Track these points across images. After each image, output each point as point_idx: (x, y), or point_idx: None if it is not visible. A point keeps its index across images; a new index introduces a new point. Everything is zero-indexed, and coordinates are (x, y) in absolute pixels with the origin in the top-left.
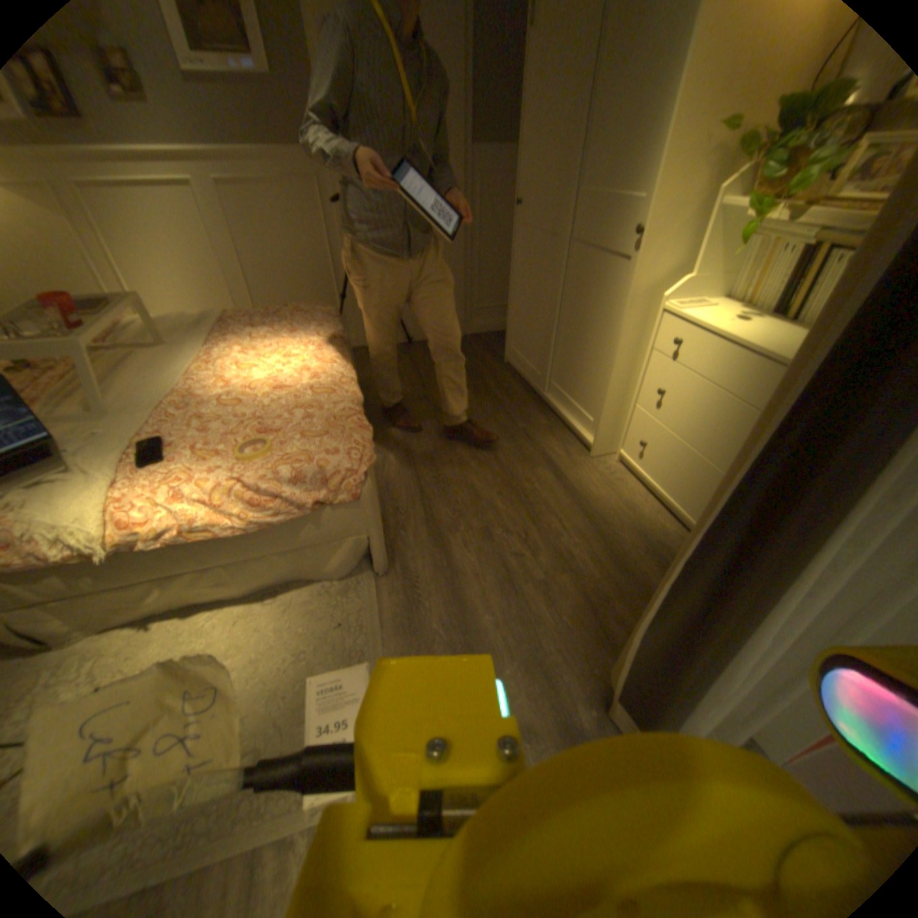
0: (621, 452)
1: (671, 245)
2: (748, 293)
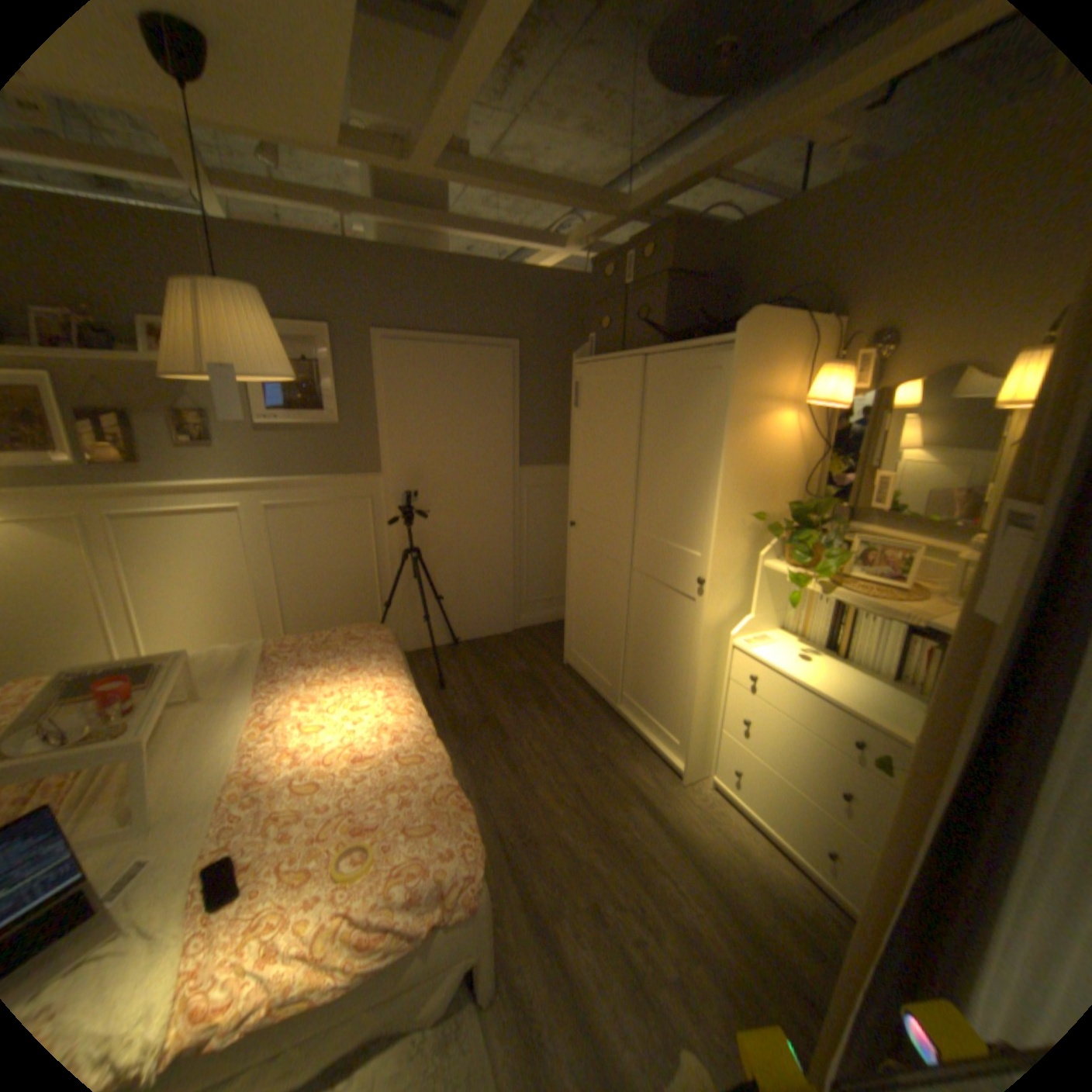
0: (712, 776)
1: (729, 593)
2: (799, 628)
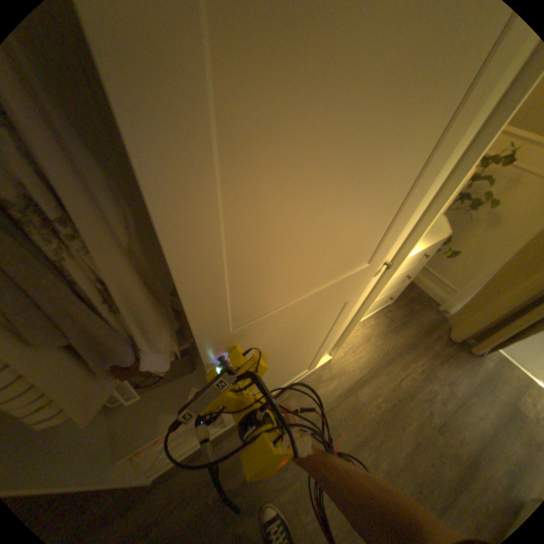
0: None
1: None
2: None
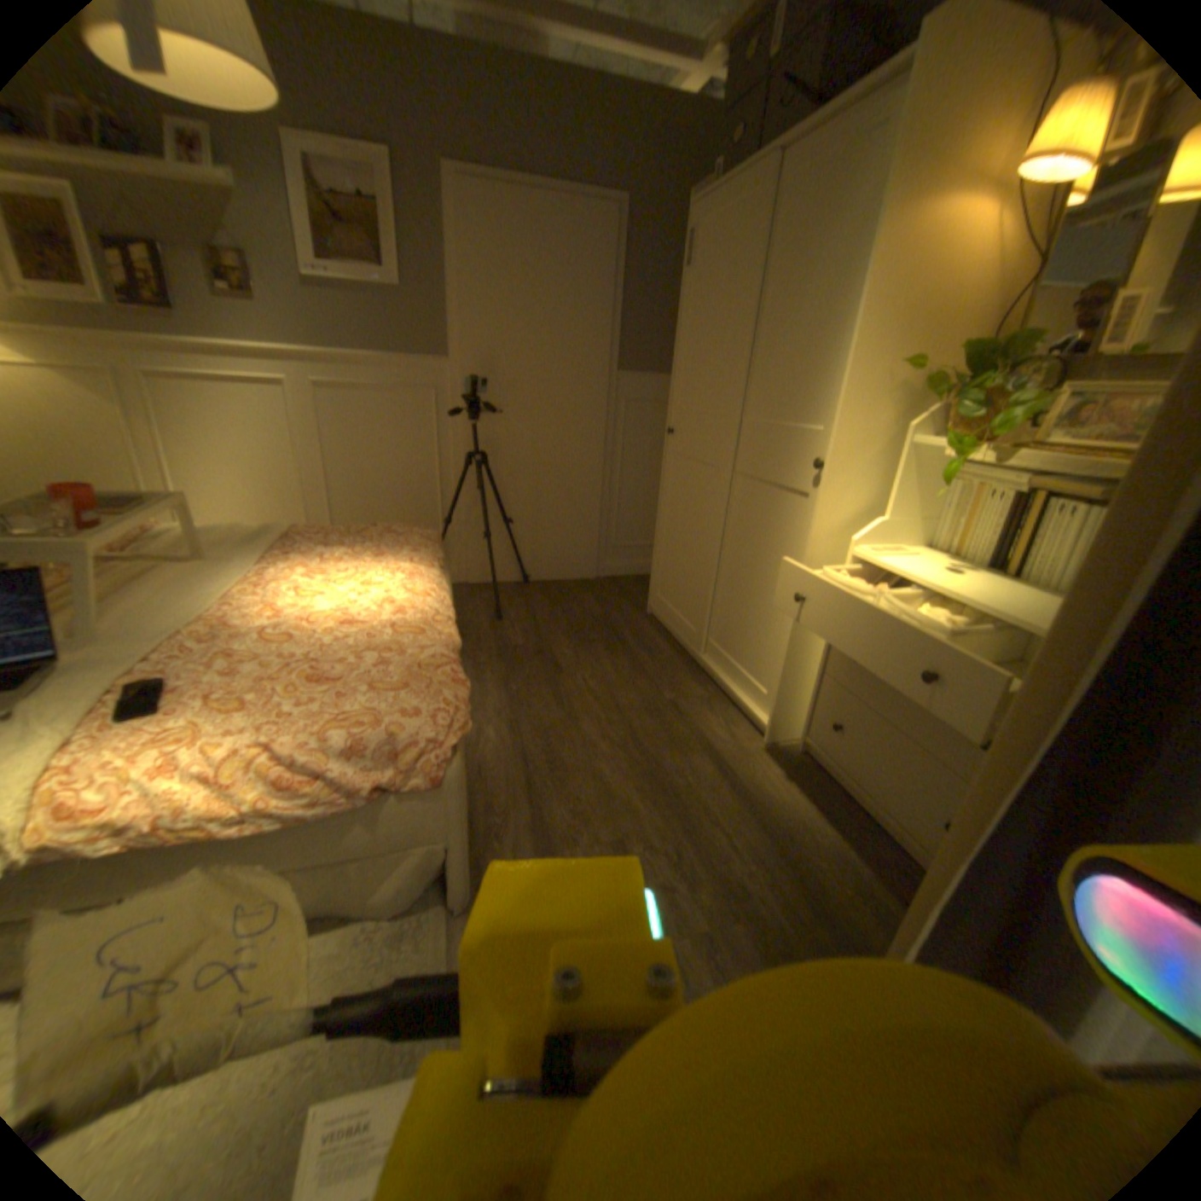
0: (805, 740)
1: (856, 483)
2: (953, 543)
